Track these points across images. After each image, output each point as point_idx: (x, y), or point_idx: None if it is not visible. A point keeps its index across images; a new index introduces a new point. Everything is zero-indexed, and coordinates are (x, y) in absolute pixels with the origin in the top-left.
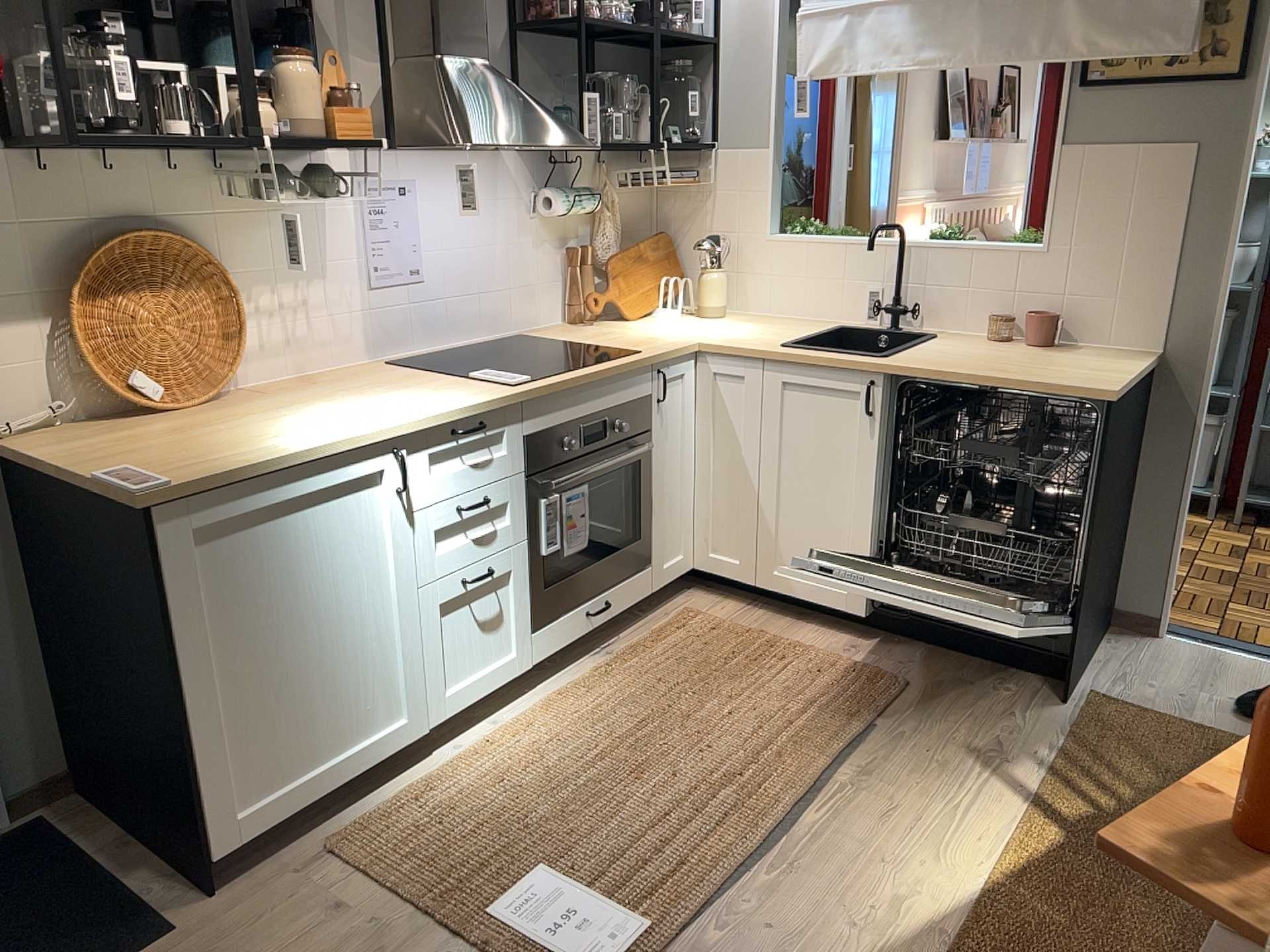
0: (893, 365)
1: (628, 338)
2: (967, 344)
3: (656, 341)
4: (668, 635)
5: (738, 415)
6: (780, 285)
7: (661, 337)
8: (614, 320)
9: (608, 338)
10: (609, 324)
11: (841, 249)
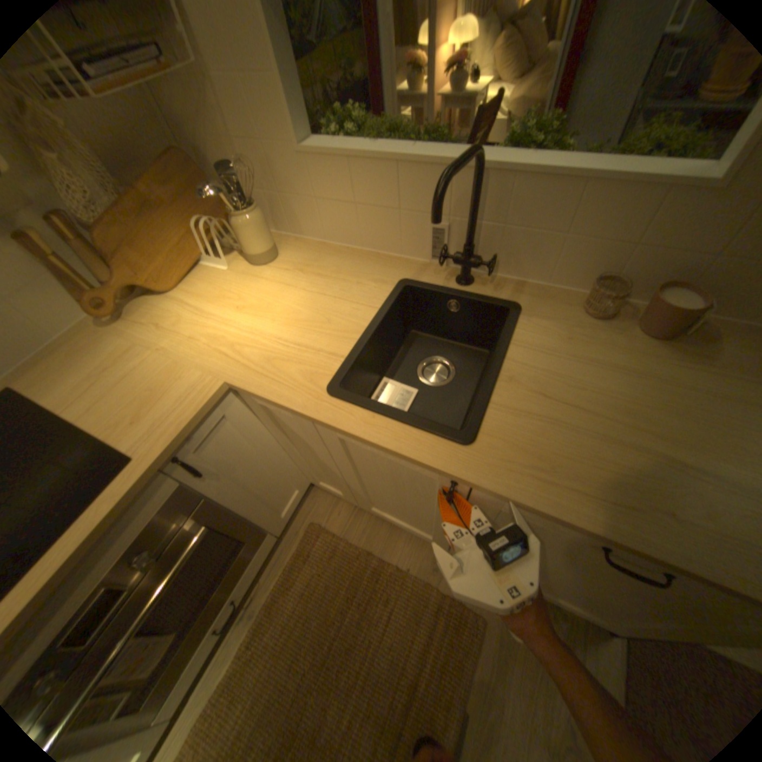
0: (485, 486)
1: (137, 378)
2: (562, 337)
3: (169, 389)
4: (293, 577)
5: (300, 433)
6: (326, 210)
7: (180, 367)
8: (150, 293)
9: (113, 379)
10: (139, 308)
11: (389, 168)
